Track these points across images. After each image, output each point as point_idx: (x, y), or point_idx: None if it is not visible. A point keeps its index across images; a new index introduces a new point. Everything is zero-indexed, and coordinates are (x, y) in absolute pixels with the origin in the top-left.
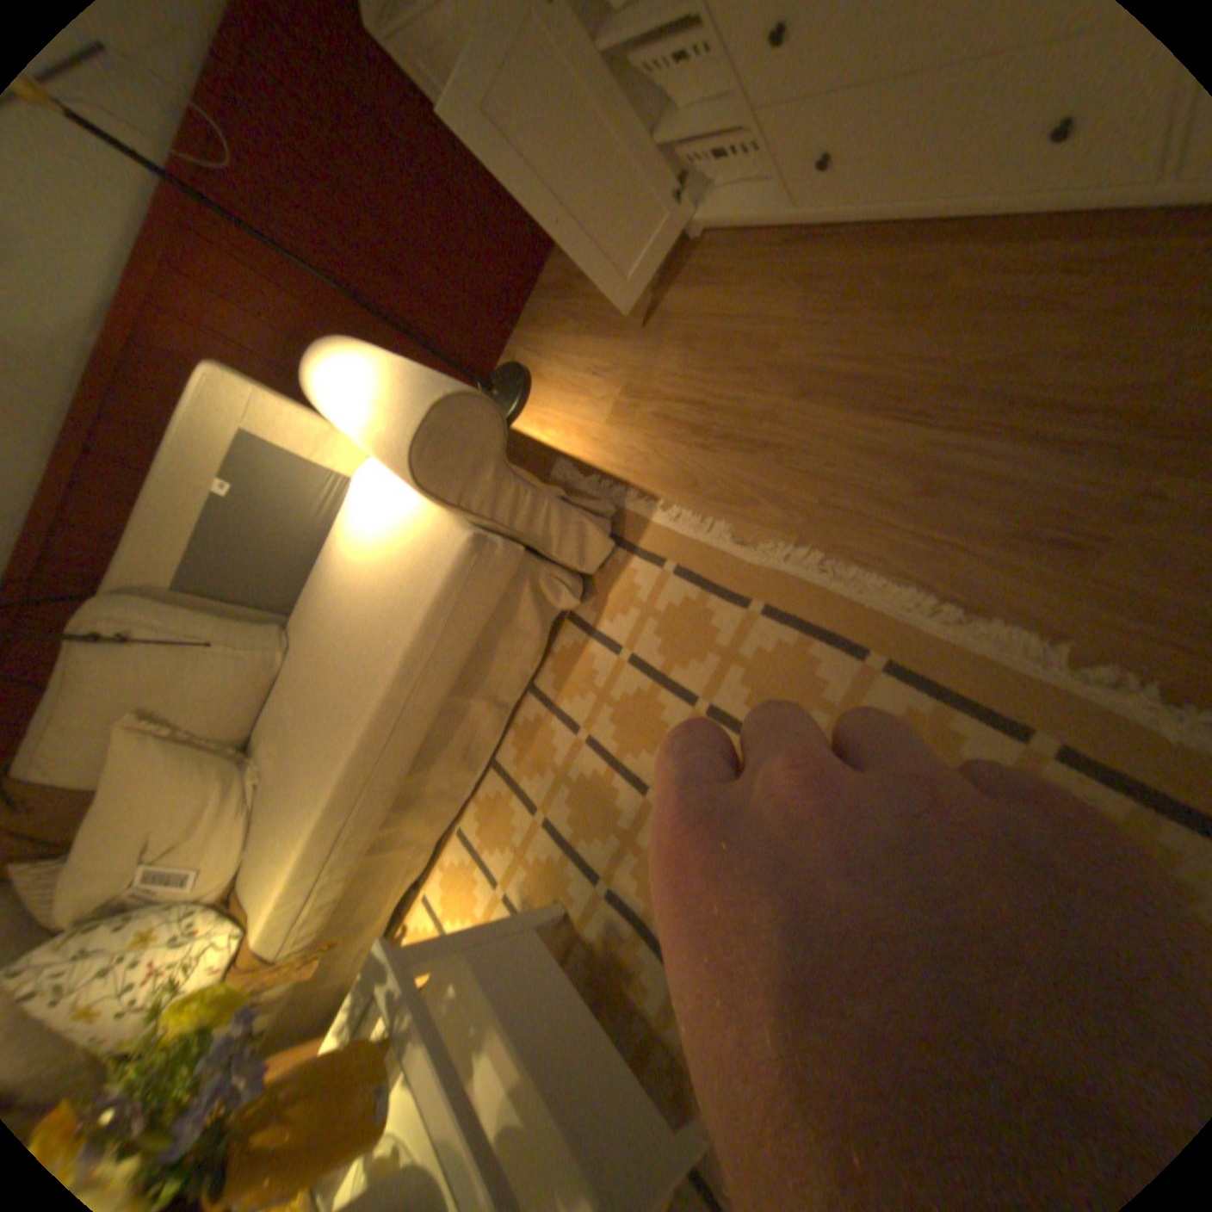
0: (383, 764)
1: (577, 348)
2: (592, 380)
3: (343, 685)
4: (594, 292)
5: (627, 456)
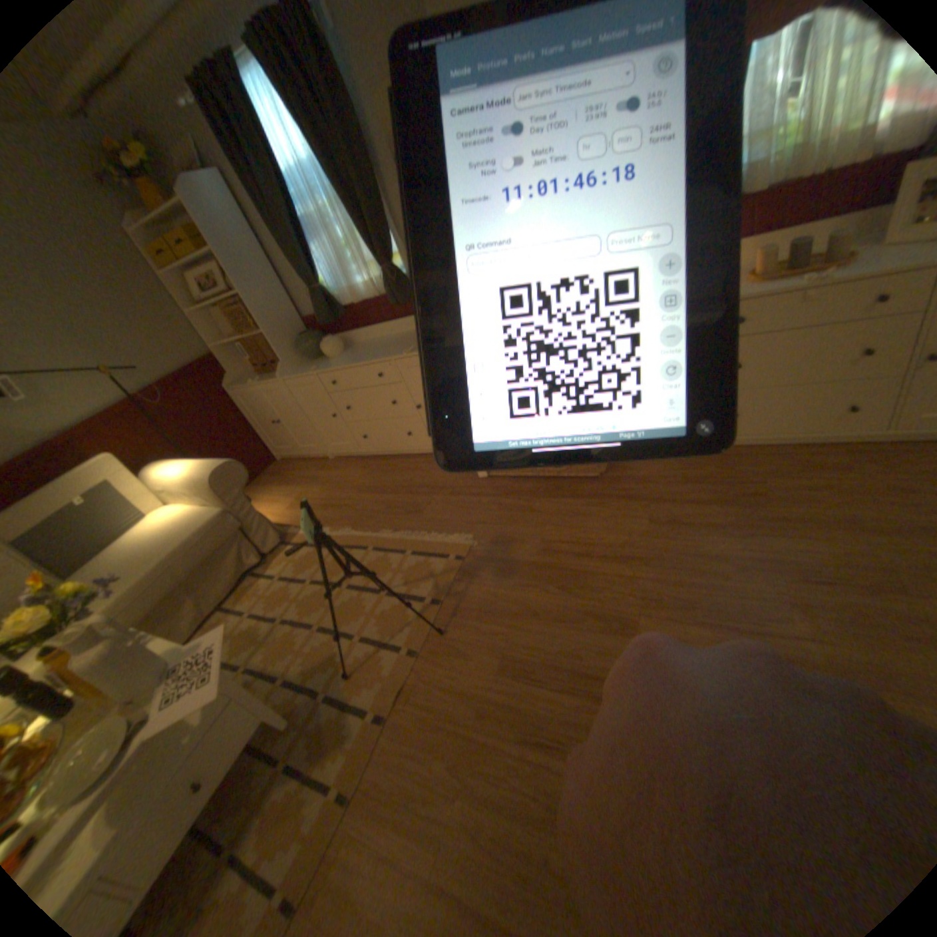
0: (132, 605)
1: (276, 488)
2: (281, 496)
3: (121, 571)
4: (288, 472)
5: (291, 516)
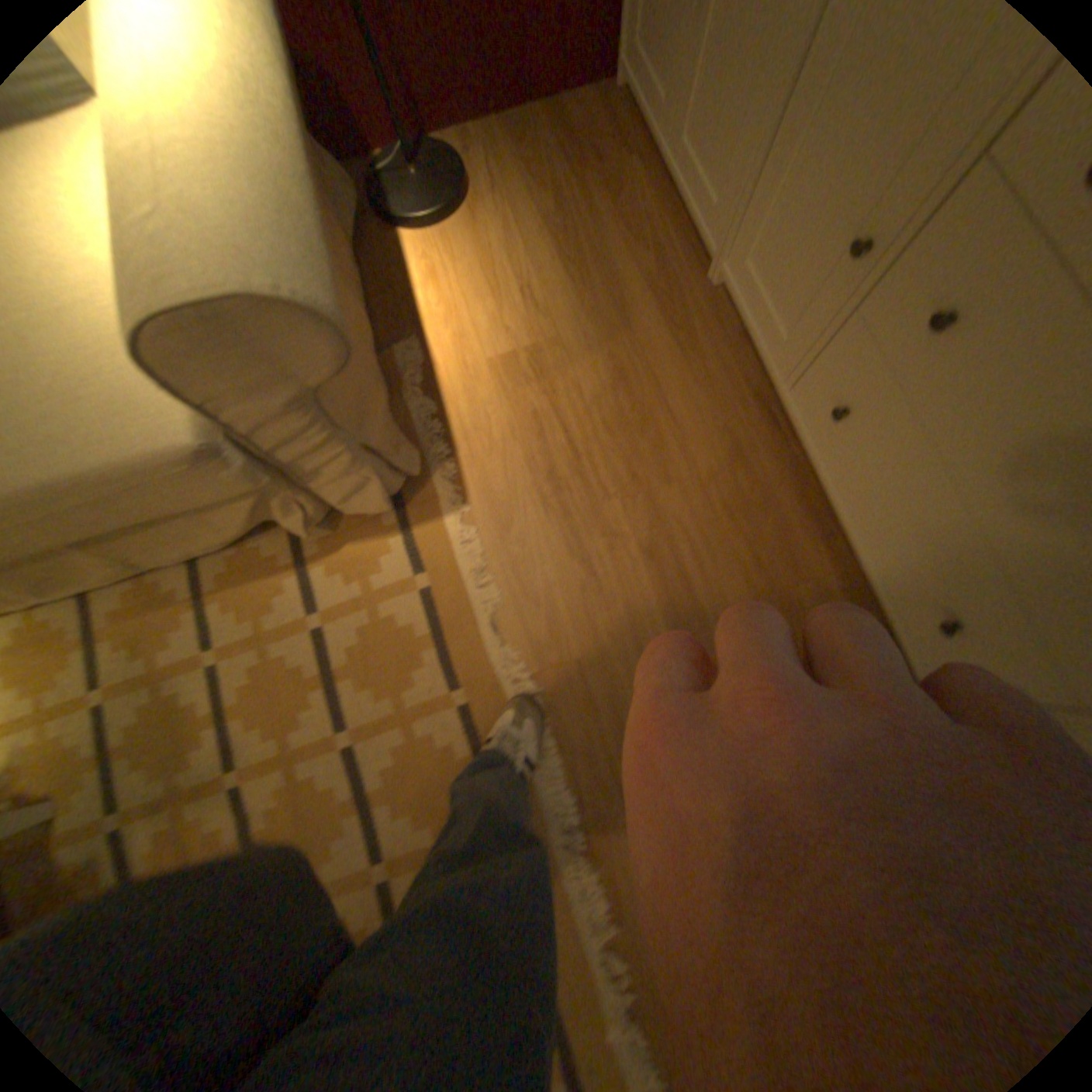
0: None
1: (533, 242)
2: (516, 300)
3: None
4: (596, 204)
5: (479, 426)
